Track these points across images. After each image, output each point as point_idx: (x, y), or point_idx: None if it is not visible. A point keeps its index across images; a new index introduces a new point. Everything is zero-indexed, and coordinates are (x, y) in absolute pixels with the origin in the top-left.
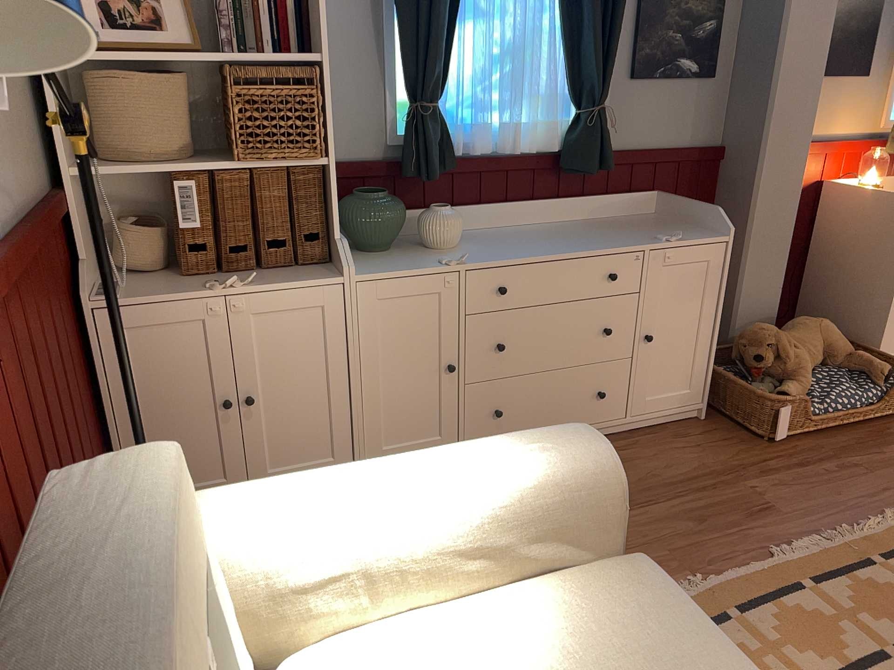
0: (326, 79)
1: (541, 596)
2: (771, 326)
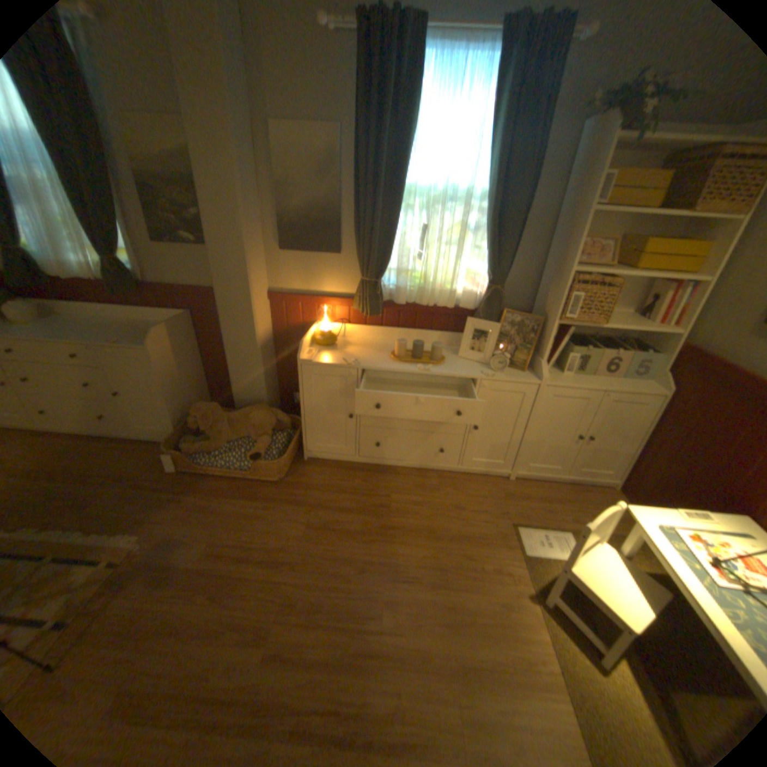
0: None
1: None
2: (209, 406)
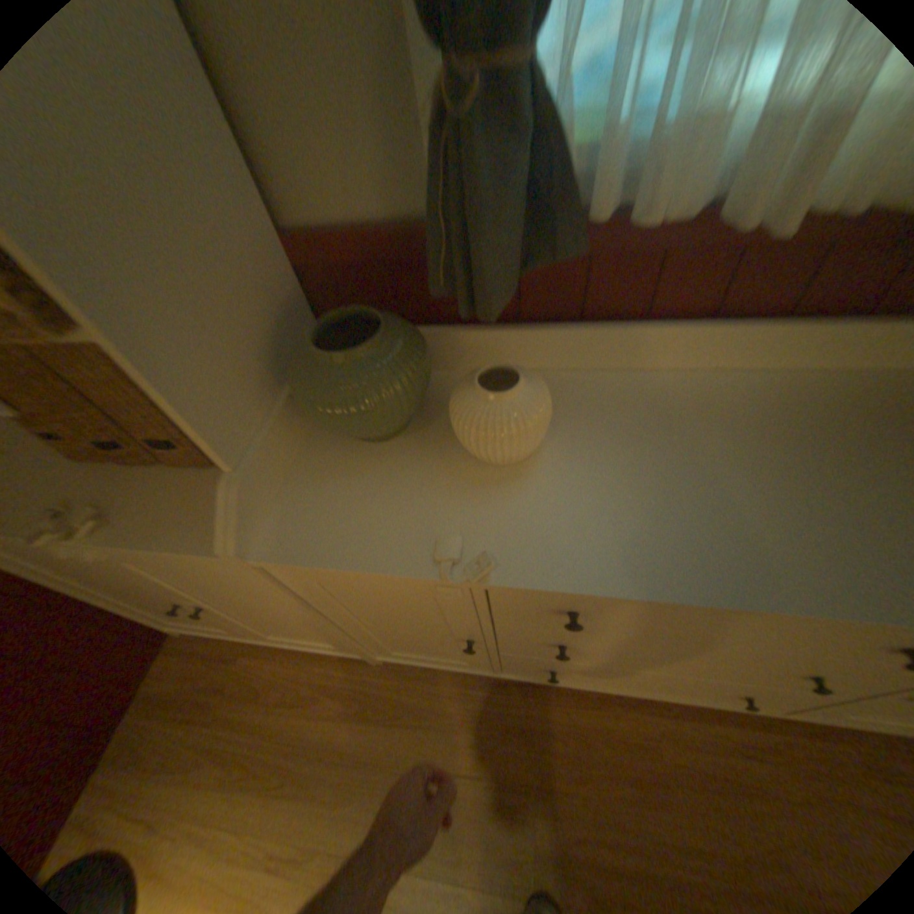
0: None
1: None
2: None
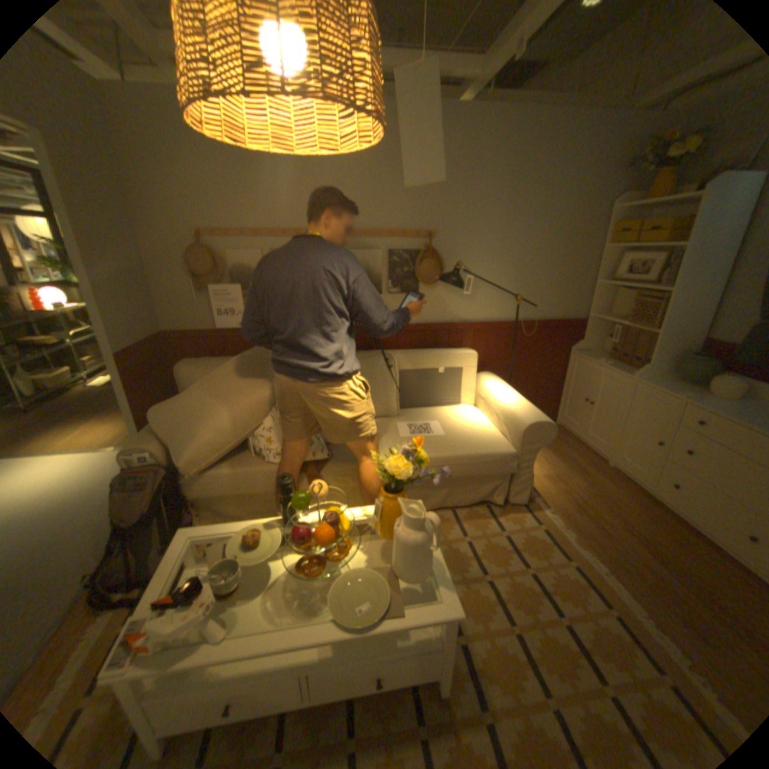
0: (678, 298)
1: (493, 432)
2: None
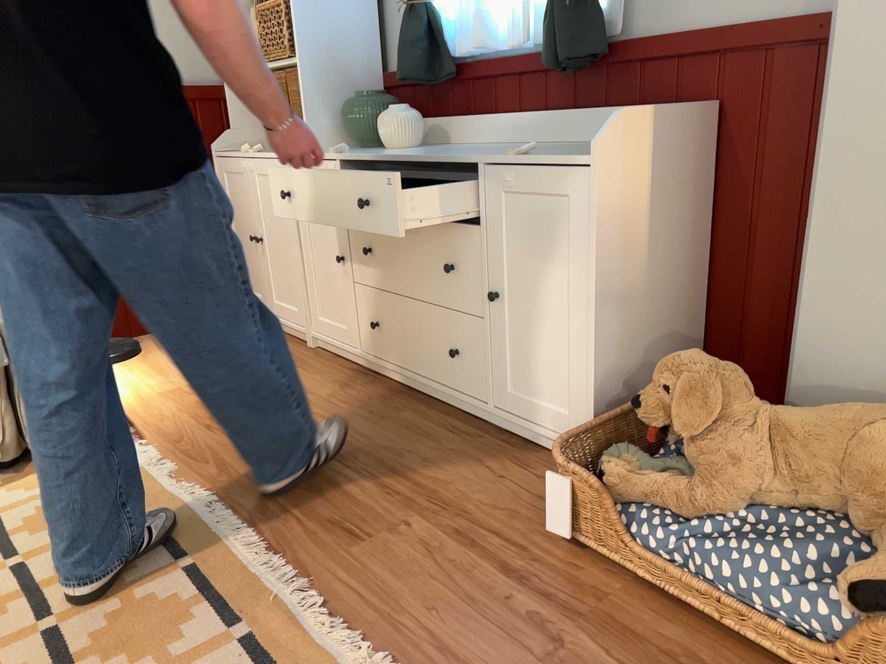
0: None
1: None
2: (717, 365)
